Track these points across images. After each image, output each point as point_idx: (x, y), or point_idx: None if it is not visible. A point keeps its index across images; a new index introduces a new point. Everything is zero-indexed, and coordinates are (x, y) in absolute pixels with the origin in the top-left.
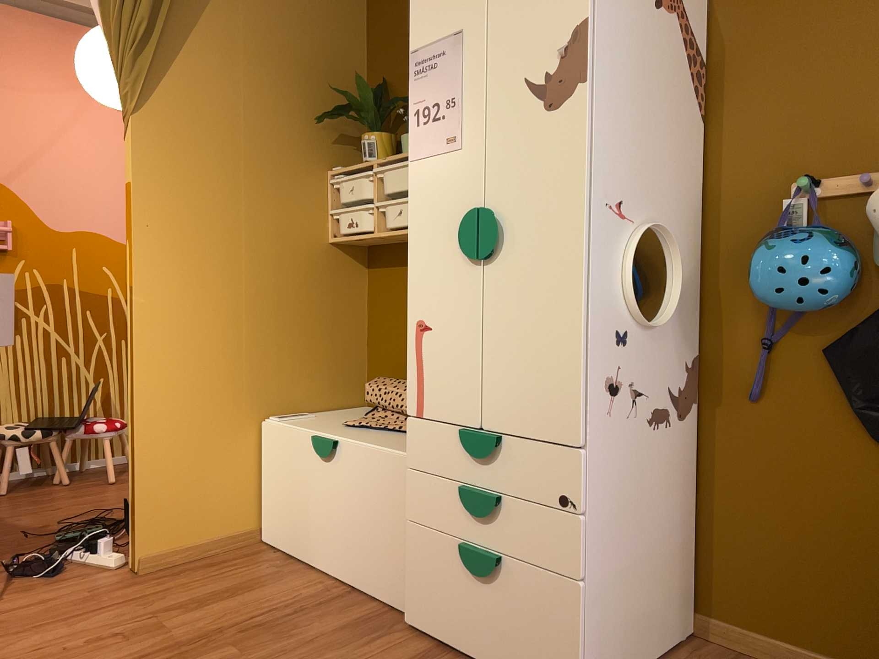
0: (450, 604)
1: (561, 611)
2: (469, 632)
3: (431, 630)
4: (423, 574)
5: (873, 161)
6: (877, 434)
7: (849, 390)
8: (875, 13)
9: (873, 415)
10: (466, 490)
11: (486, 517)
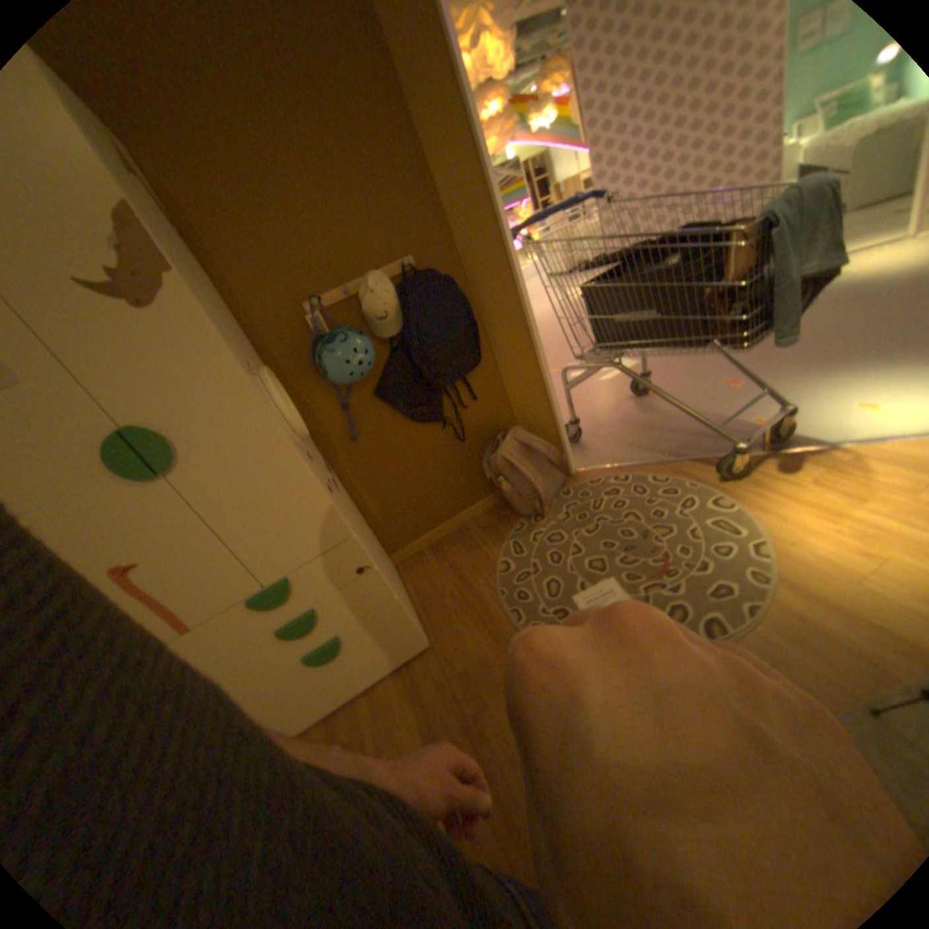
0: (318, 693)
1: (394, 618)
2: (343, 688)
3: (314, 719)
4: (282, 704)
5: (340, 276)
6: (419, 419)
7: (399, 406)
8: (287, 170)
9: (414, 412)
10: (285, 629)
11: (314, 627)
